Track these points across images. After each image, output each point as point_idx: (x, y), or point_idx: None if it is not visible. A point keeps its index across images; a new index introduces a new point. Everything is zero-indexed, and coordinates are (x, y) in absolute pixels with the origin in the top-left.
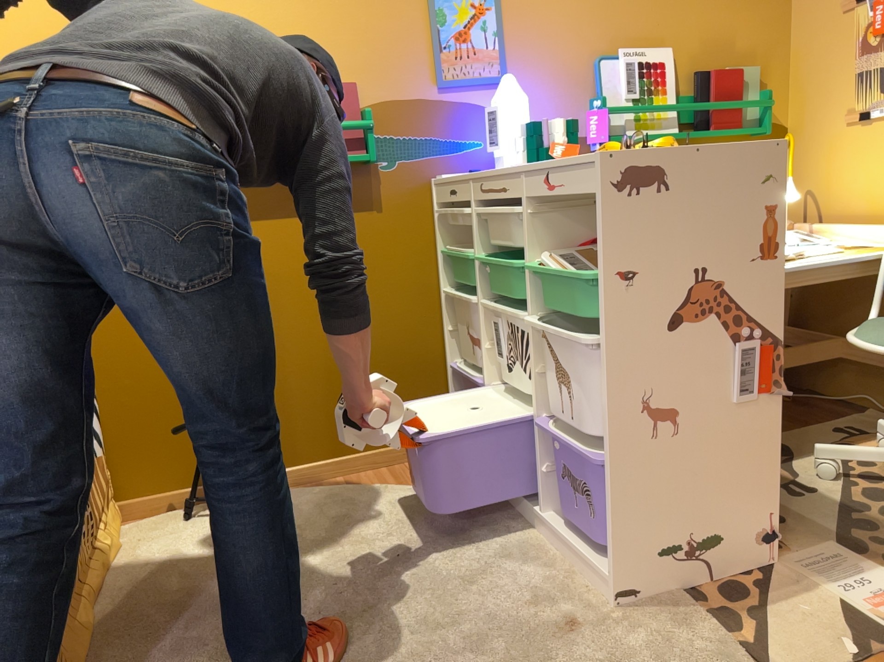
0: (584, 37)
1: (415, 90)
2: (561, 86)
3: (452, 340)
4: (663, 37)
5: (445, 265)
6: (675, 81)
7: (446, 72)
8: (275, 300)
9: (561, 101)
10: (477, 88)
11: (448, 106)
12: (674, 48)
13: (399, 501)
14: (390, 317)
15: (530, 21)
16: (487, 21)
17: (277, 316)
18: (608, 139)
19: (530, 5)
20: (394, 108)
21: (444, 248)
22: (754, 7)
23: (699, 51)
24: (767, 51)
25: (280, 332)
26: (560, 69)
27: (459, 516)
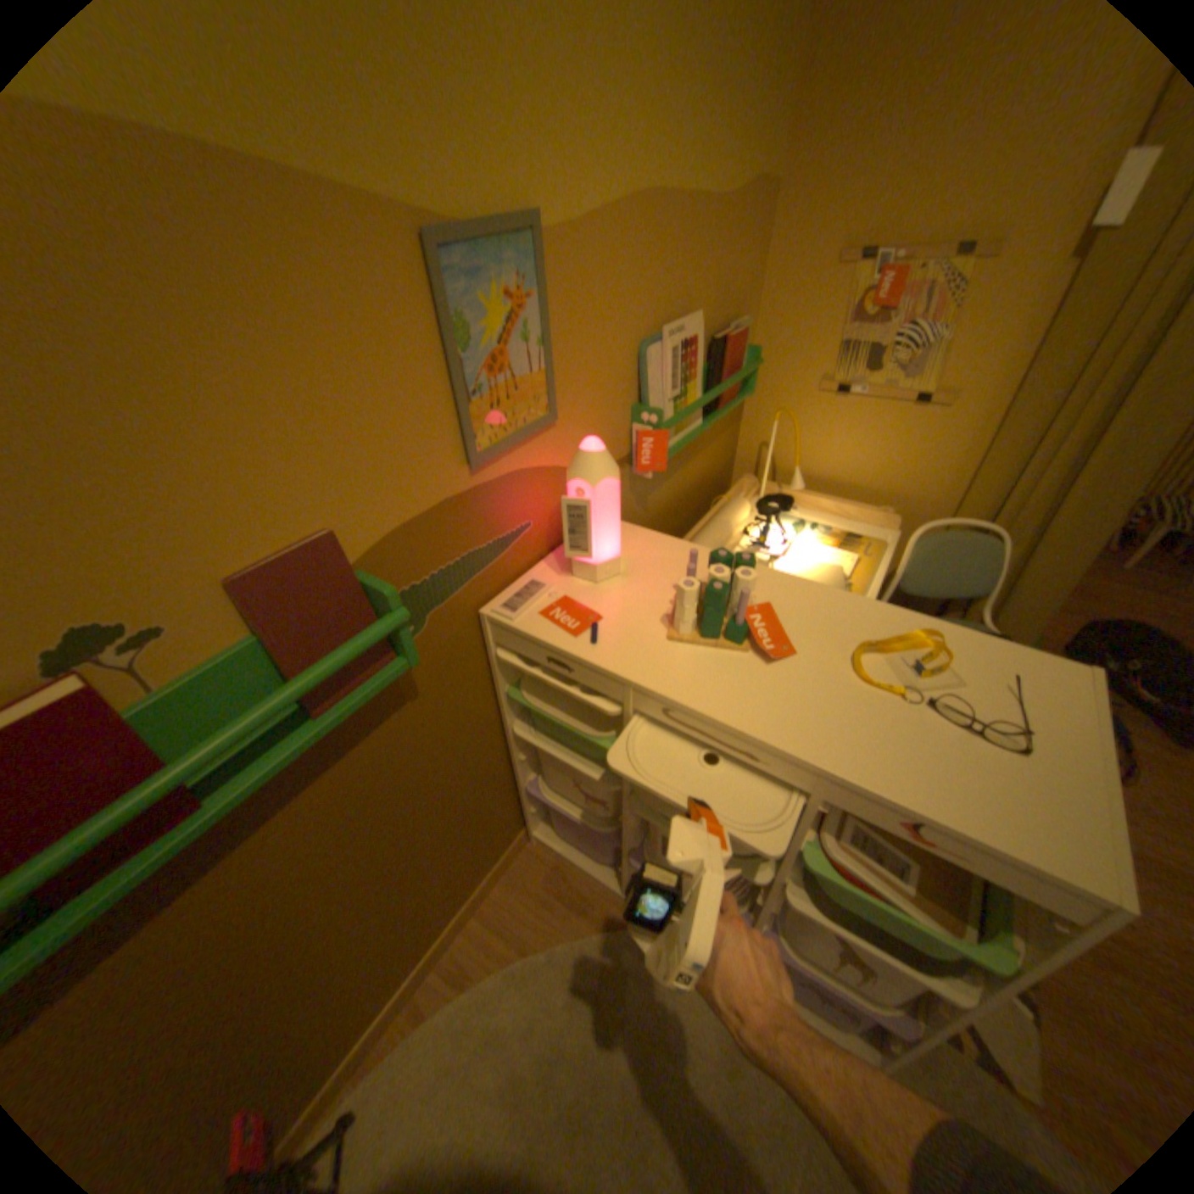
0: (632, 313)
1: (439, 487)
2: (609, 397)
3: (523, 764)
4: (694, 292)
5: (511, 702)
6: (704, 356)
7: (482, 436)
8: (288, 929)
9: (608, 419)
10: (522, 444)
11: (487, 490)
12: (700, 305)
13: (550, 995)
14: (452, 797)
15: (580, 302)
16: (531, 318)
17: (299, 939)
18: (666, 468)
19: (579, 270)
20: (410, 535)
21: (509, 687)
22: (754, 232)
23: (715, 304)
24: (753, 288)
25: (310, 949)
26: (609, 373)
27: (635, 988)
